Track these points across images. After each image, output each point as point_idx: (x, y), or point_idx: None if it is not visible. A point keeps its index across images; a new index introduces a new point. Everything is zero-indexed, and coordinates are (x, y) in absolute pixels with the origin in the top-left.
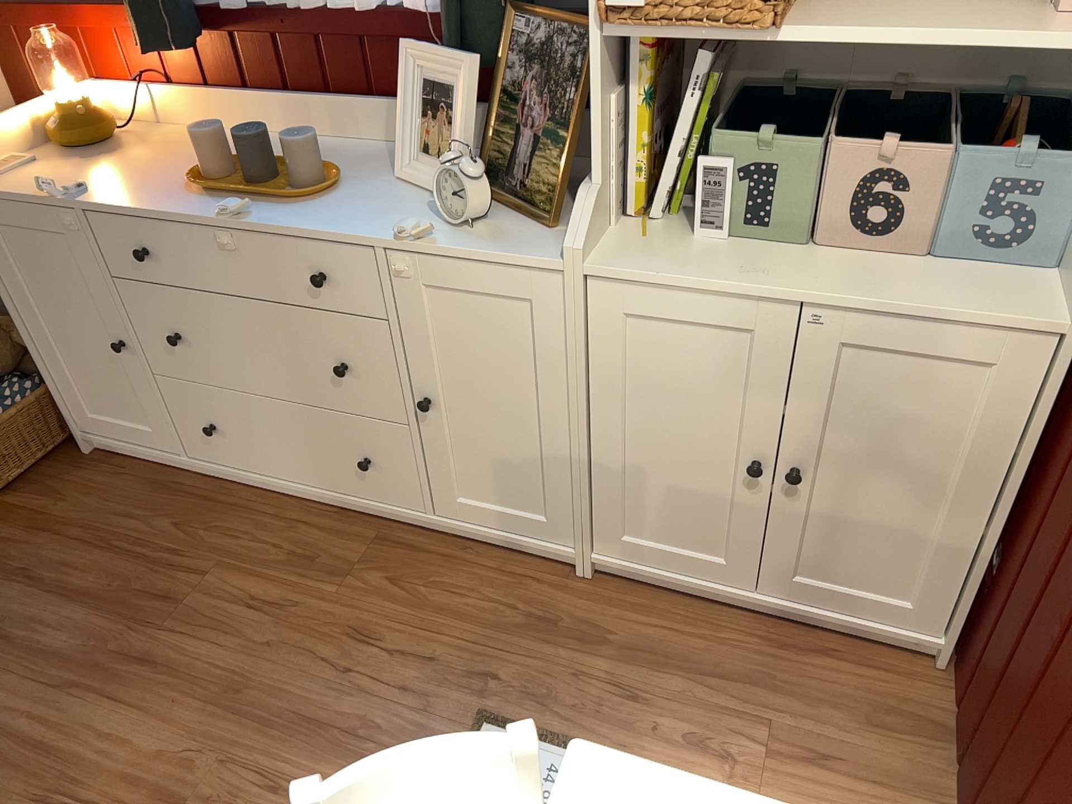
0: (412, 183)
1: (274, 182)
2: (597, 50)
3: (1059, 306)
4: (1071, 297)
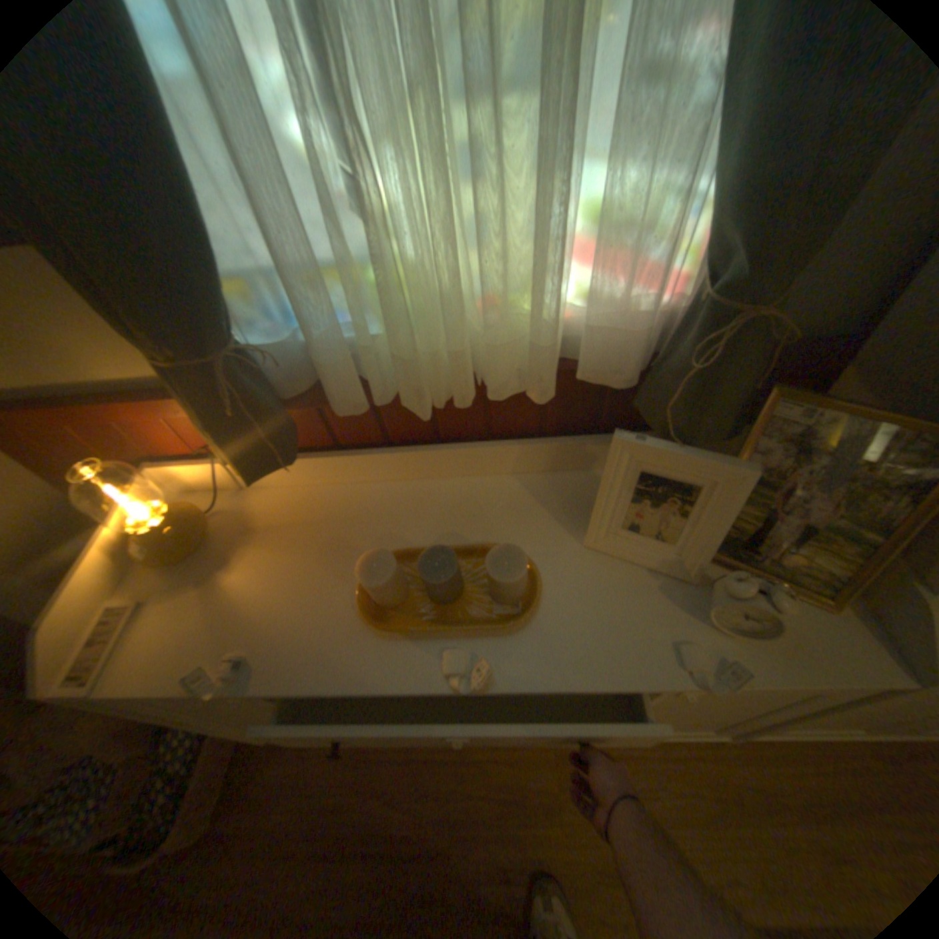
0: (611, 554)
1: (468, 594)
2: None
3: None
4: None
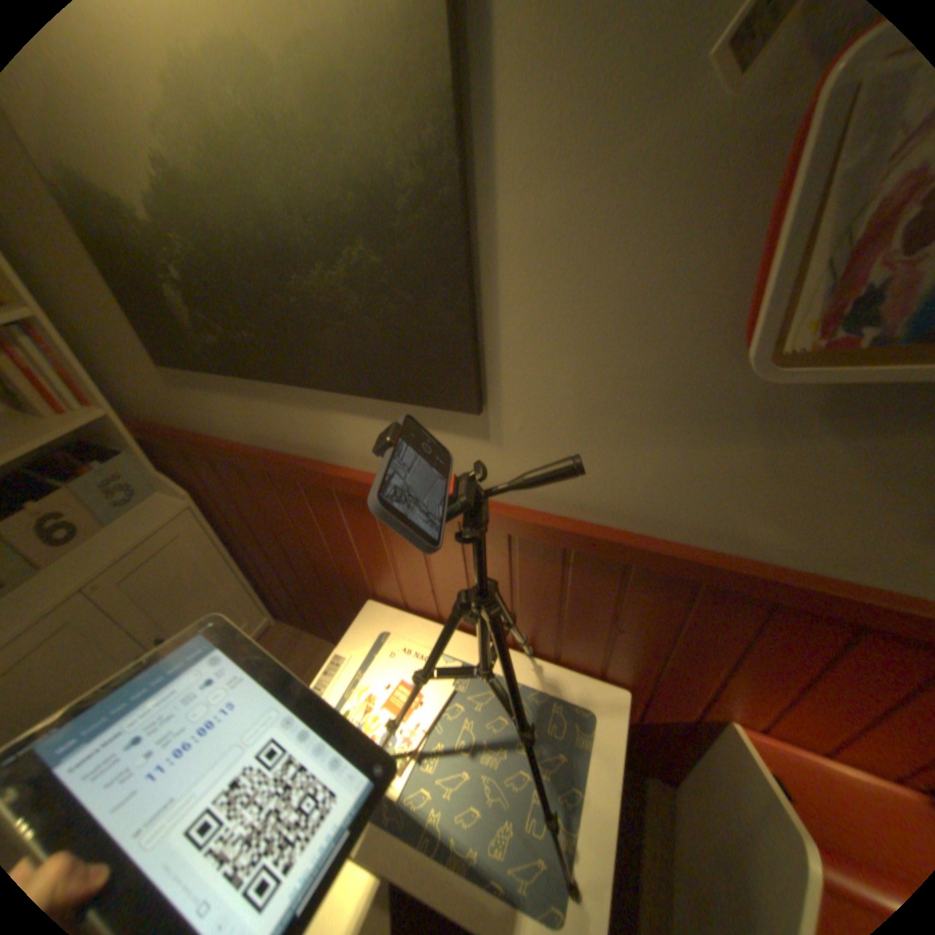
0: None
1: None
2: None
3: (176, 503)
4: (176, 497)
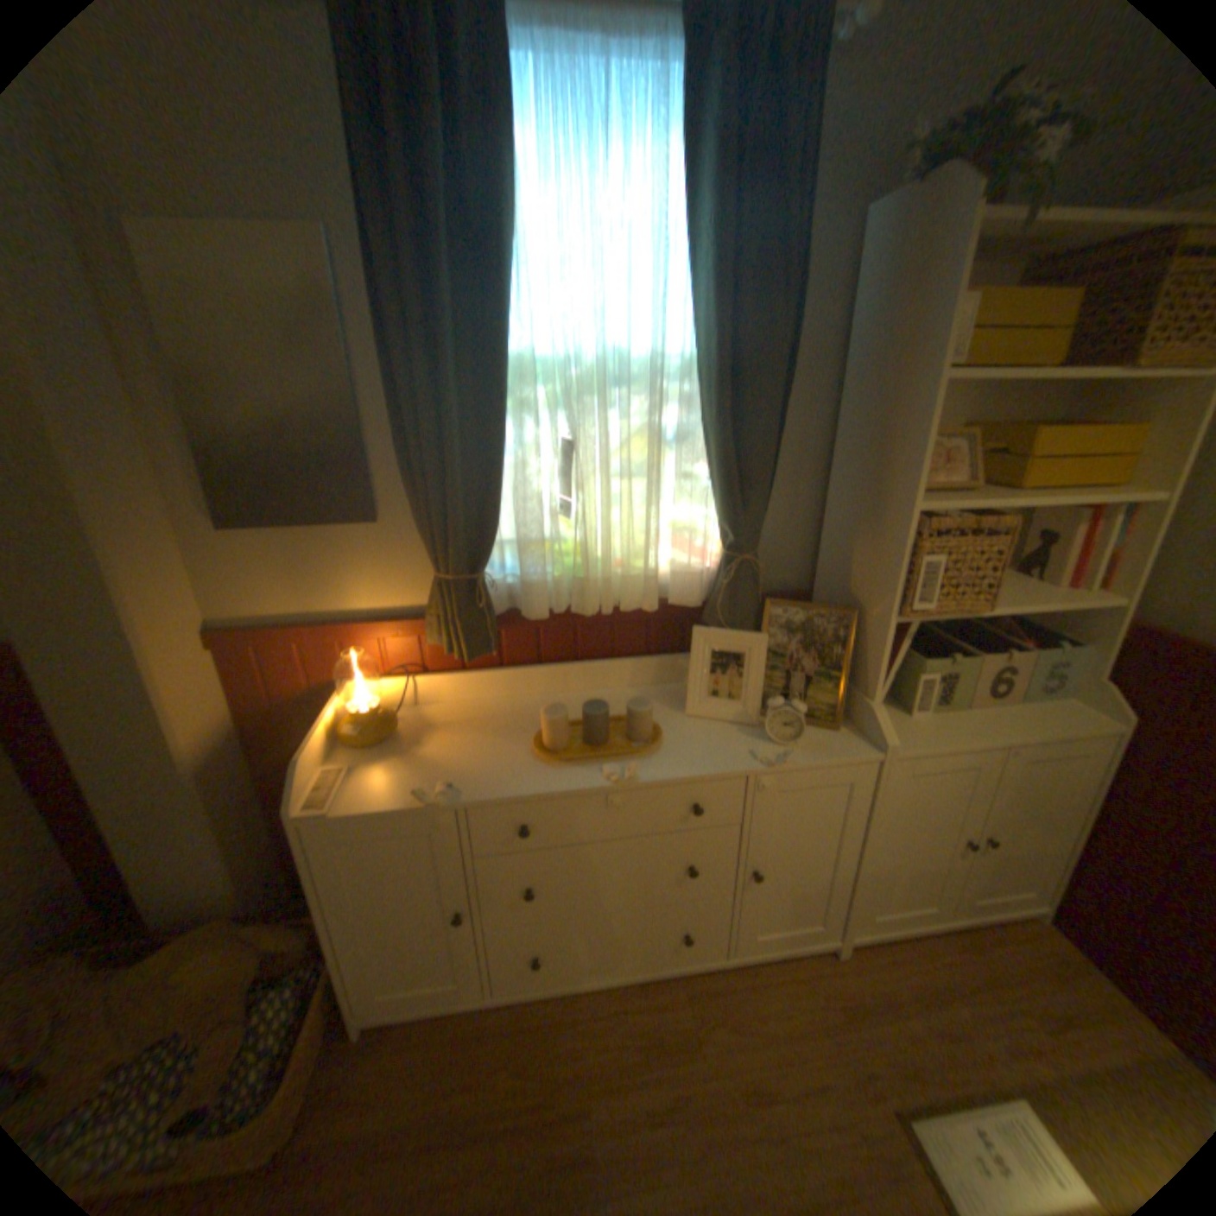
0: (703, 719)
1: (611, 742)
2: (886, 632)
3: (1108, 722)
4: (1108, 717)
